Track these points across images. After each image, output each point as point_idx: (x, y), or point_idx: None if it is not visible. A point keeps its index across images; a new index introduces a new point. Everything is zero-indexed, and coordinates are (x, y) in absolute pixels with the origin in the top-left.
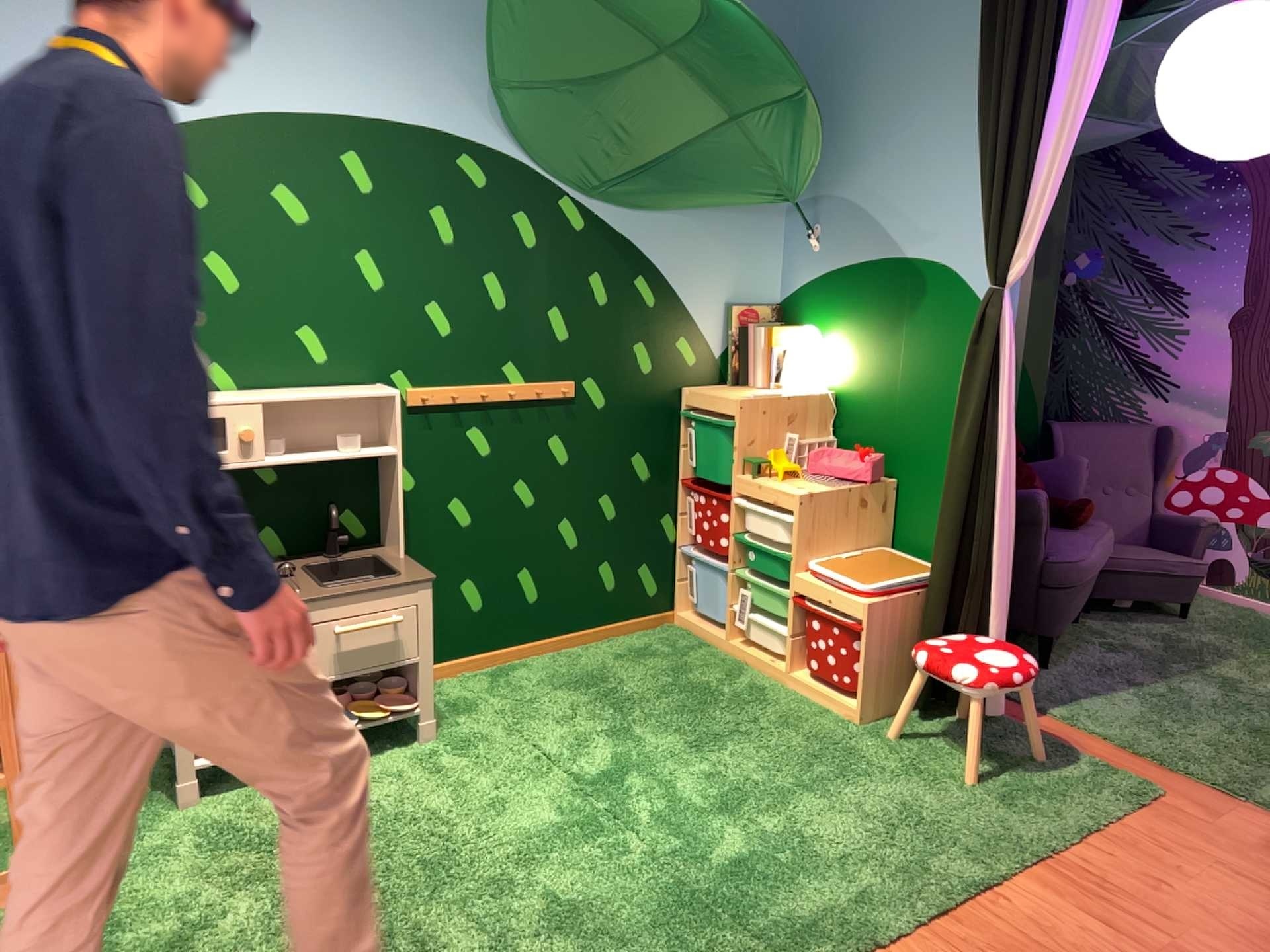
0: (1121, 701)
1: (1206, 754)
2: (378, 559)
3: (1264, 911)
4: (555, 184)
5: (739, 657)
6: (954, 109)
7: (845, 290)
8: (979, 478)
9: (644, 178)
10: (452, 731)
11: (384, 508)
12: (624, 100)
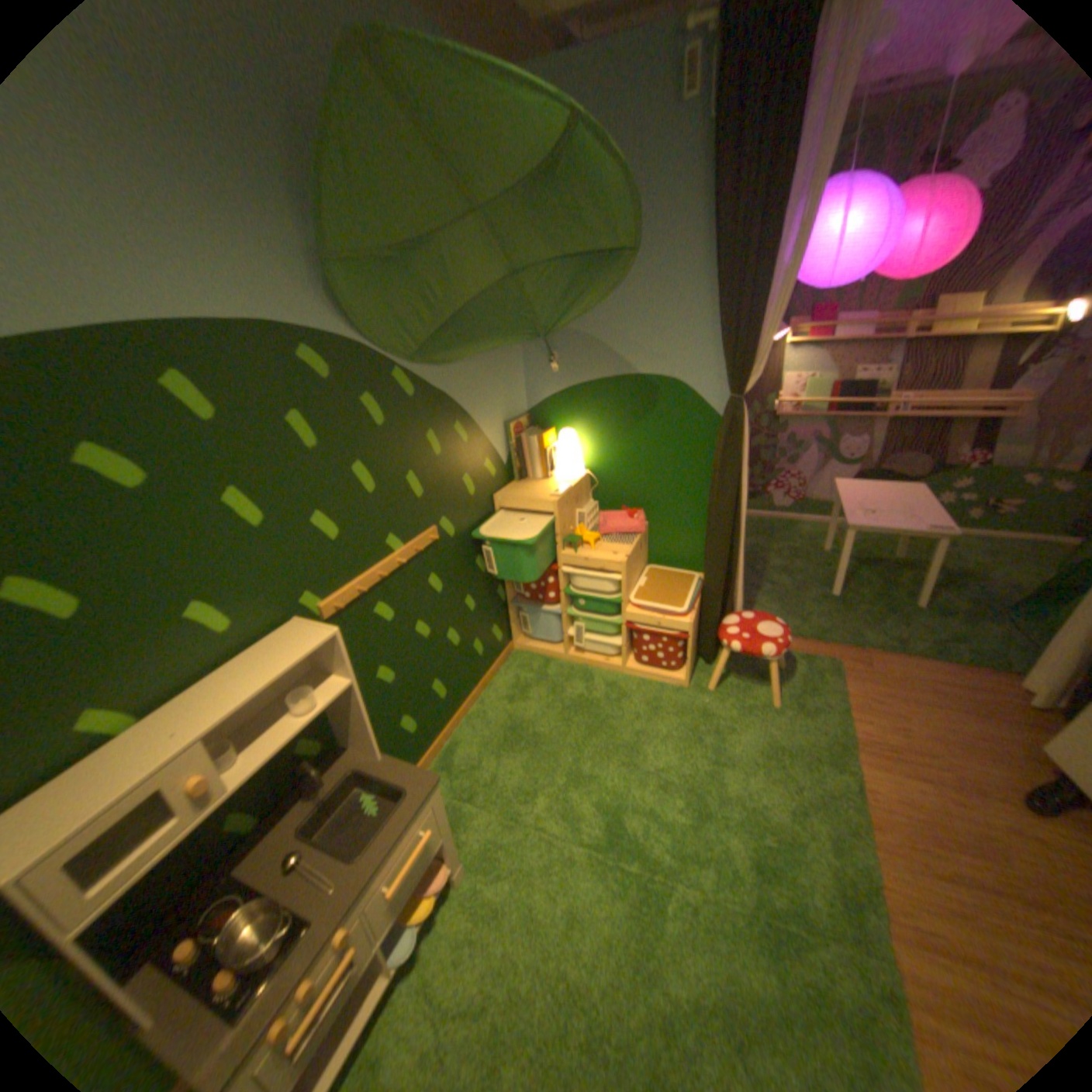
0: (765, 604)
1: (827, 625)
2: (362, 774)
3: (949, 725)
4: (386, 358)
5: (576, 662)
6: (674, 259)
7: (586, 401)
8: (733, 523)
9: (446, 338)
10: (465, 852)
11: (339, 720)
12: (434, 265)
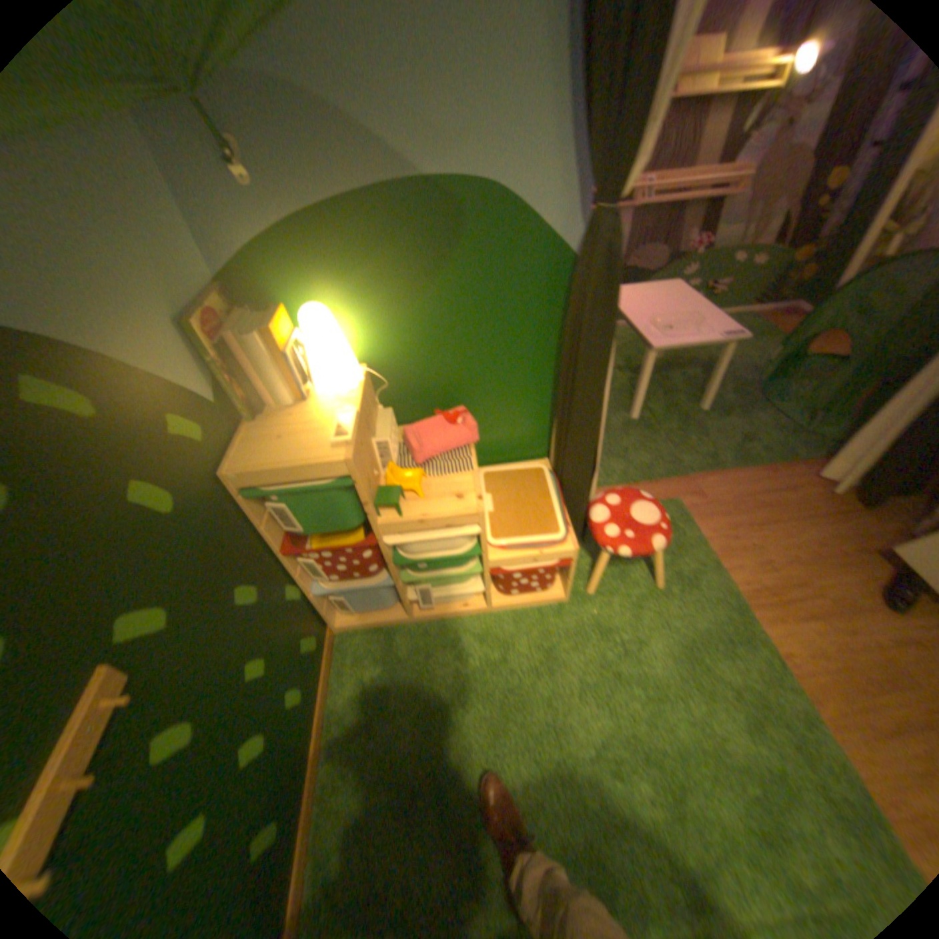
0: None
1: (646, 458)
2: None
3: (793, 540)
4: None
5: (427, 620)
6: None
7: (332, 240)
8: (600, 403)
9: None
10: None
11: None
12: None
